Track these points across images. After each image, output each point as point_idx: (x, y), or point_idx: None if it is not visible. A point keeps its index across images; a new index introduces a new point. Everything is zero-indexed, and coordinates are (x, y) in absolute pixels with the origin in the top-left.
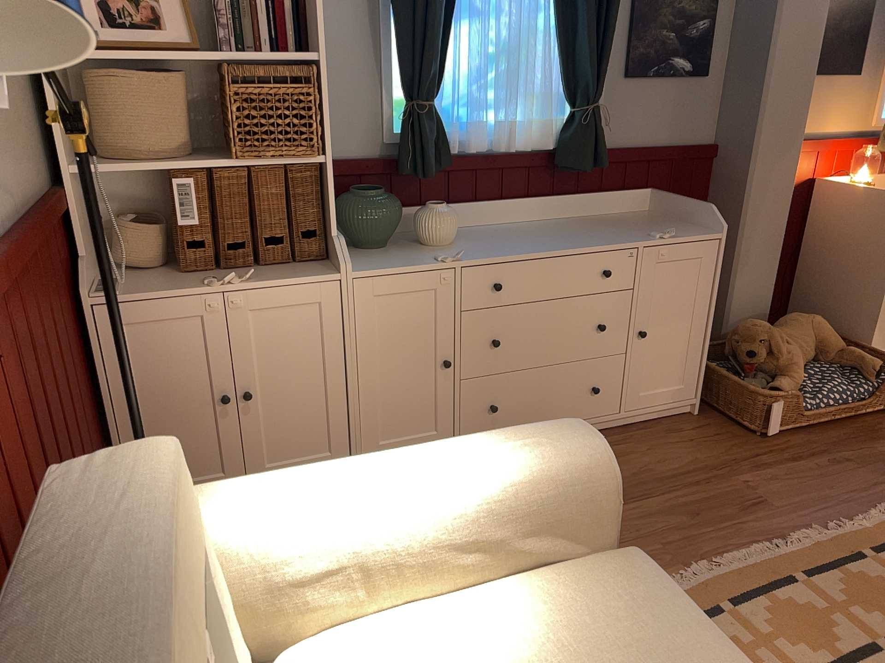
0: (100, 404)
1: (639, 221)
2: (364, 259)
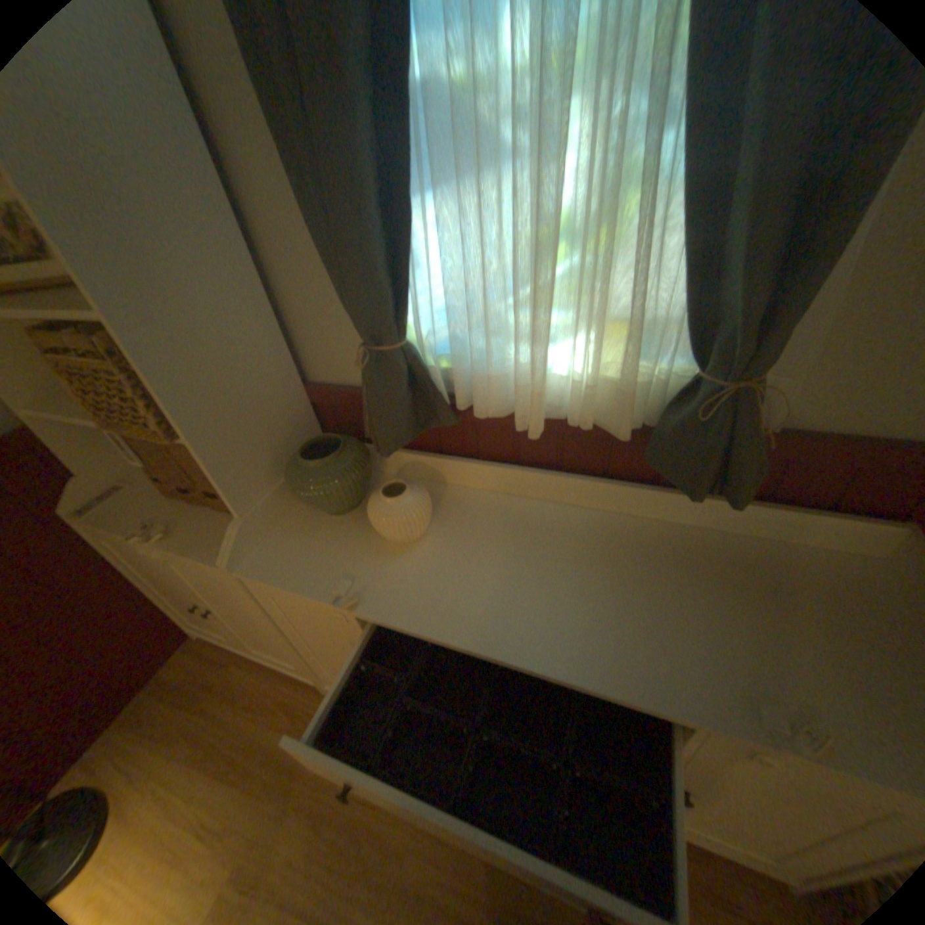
0: (123, 576)
1: (817, 600)
2: (295, 537)
